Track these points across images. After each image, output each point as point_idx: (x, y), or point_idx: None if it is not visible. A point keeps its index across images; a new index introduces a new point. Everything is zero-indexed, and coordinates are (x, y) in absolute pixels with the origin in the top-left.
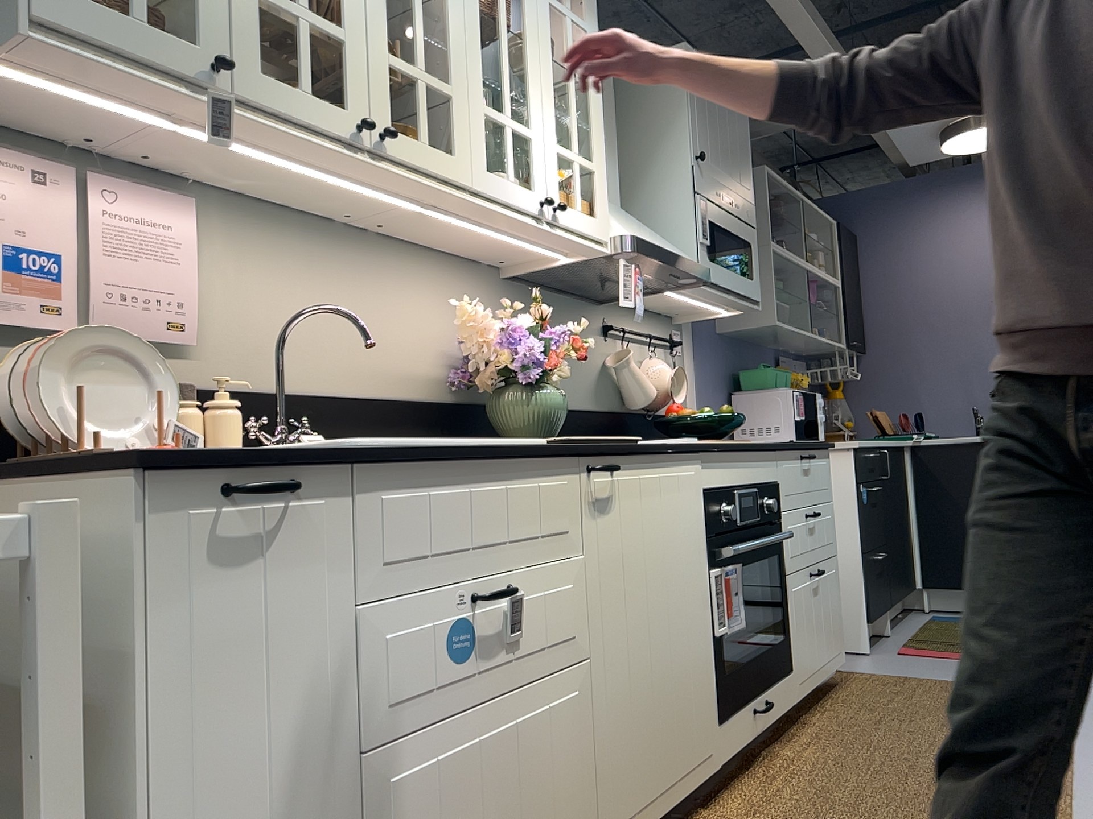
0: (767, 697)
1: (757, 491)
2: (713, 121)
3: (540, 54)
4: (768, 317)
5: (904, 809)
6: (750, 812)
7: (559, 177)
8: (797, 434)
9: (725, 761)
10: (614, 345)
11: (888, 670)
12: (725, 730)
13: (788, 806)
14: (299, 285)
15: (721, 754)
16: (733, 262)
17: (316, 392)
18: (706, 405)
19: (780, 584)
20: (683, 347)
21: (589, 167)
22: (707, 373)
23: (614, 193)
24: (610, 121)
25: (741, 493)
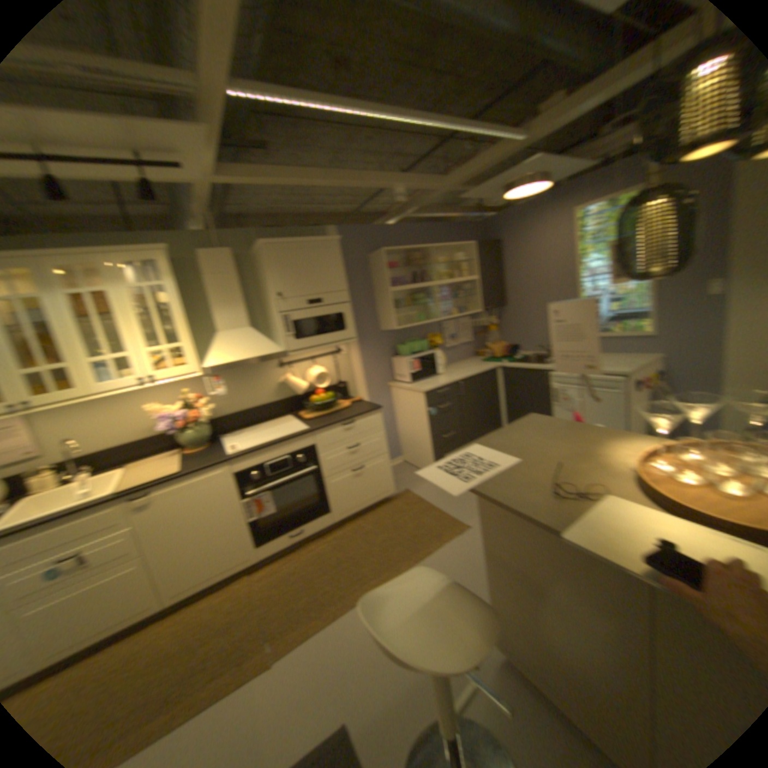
0: (300, 528)
1: (287, 456)
2: (292, 266)
3: (121, 316)
4: (398, 322)
5: (294, 596)
6: (256, 581)
7: (148, 362)
8: (411, 378)
9: (261, 558)
10: (285, 369)
11: (422, 493)
12: (258, 549)
13: (269, 581)
14: (78, 418)
15: (255, 558)
16: (324, 327)
17: (97, 450)
18: (367, 369)
19: (315, 484)
20: (344, 349)
21: (172, 346)
22: (367, 354)
23: (238, 323)
24: (229, 290)
25: (268, 463)
